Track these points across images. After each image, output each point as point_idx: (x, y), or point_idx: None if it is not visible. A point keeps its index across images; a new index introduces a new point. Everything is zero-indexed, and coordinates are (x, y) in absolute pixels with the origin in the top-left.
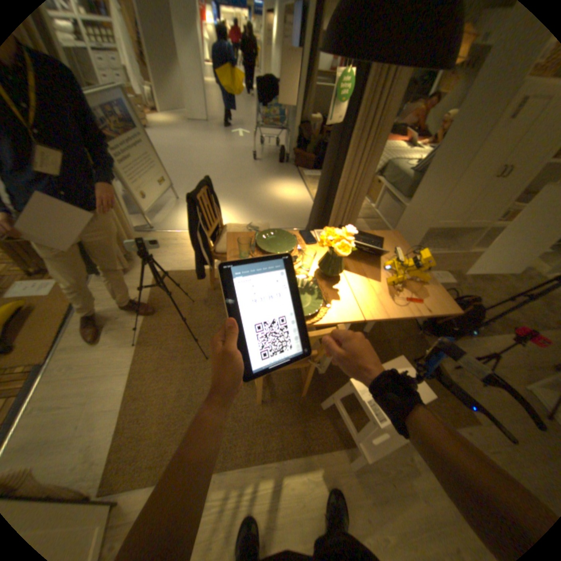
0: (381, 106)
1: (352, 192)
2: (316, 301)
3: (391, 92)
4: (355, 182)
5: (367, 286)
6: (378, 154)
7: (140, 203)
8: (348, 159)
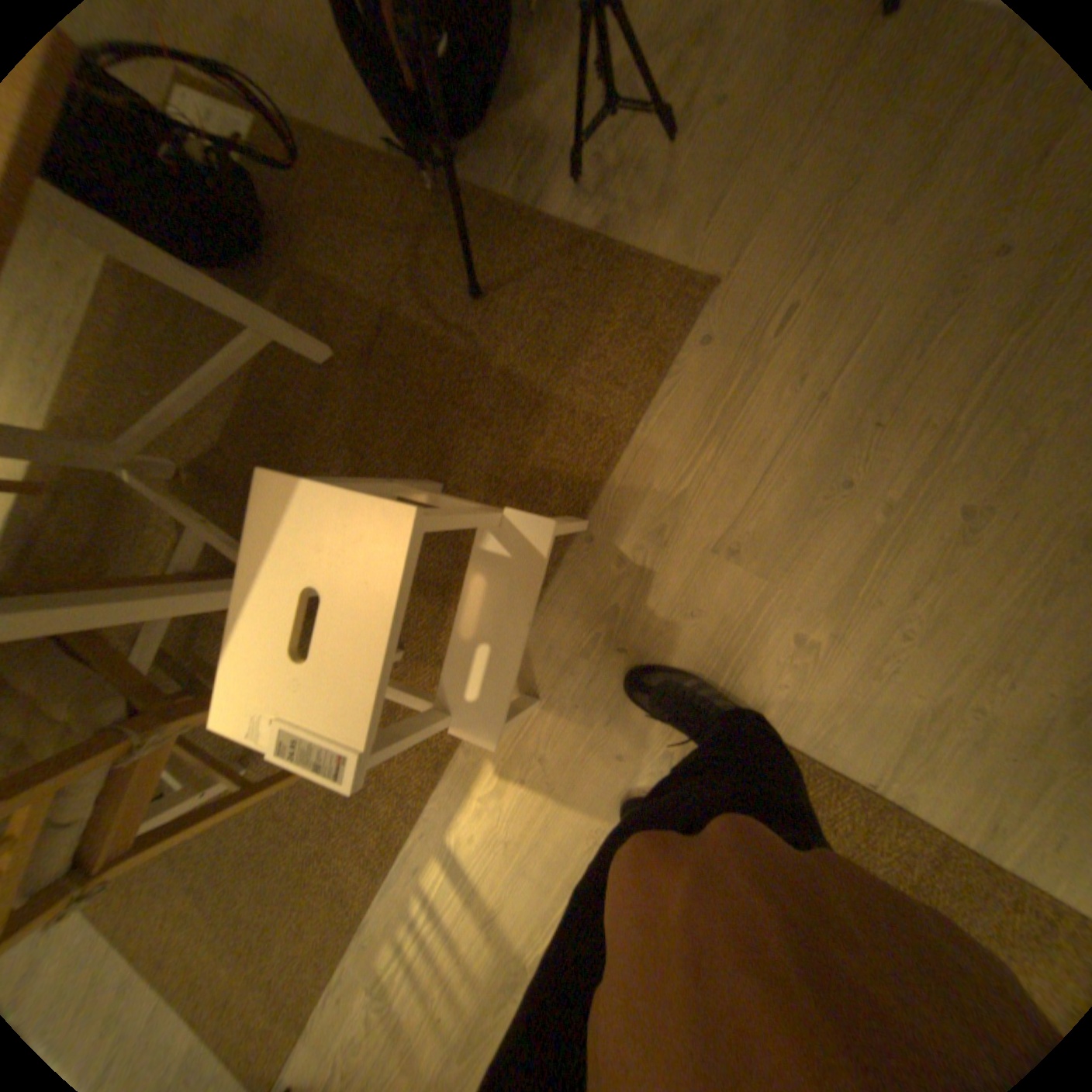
0: None
1: None
2: None
3: None
4: None
5: None
6: None
7: None
8: None
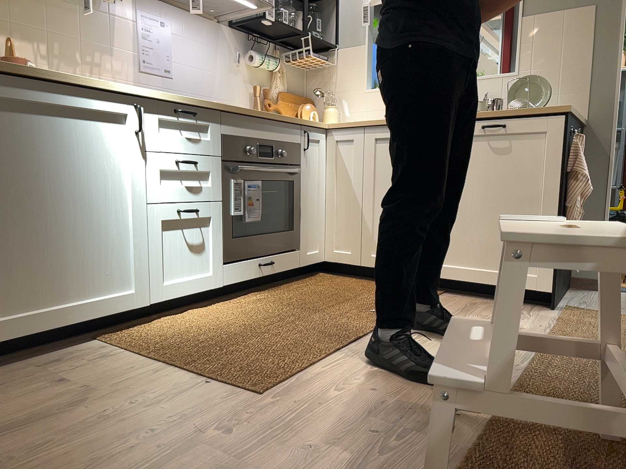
0: None
1: None
2: None
3: None
4: None
5: None
6: None
7: None
8: None
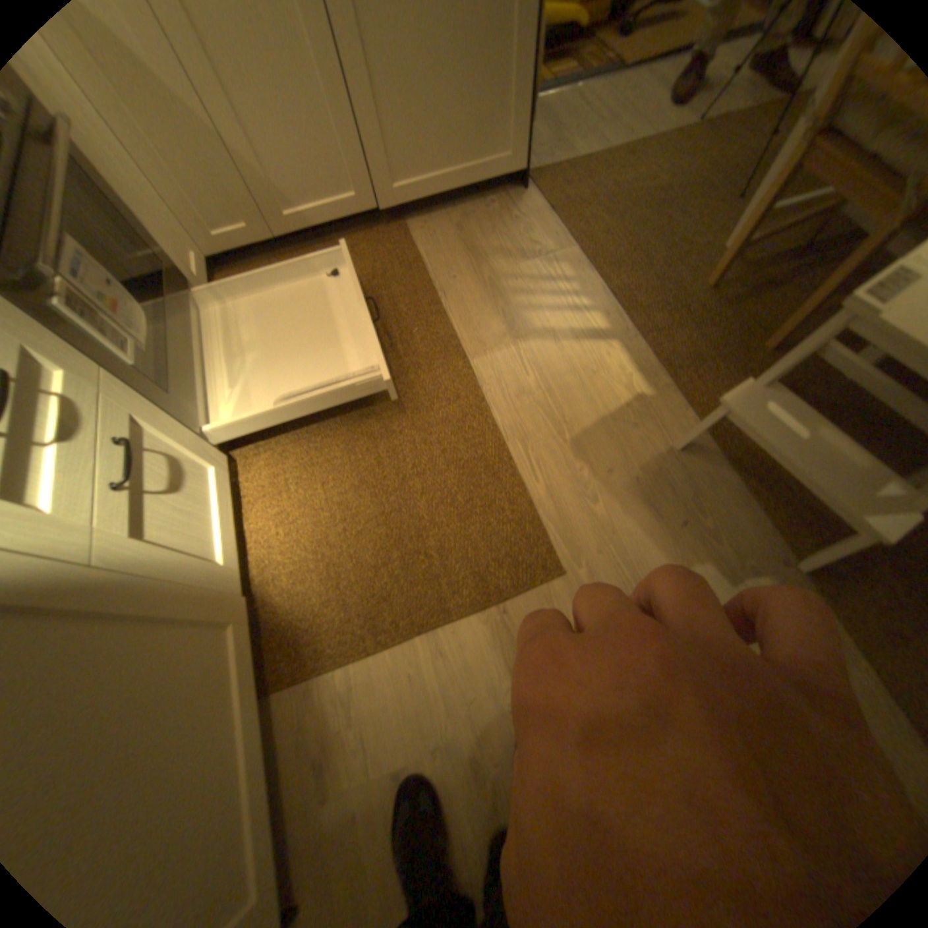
0: None
1: None
2: None
3: None
4: None
5: None
6: None
7: None
8: None
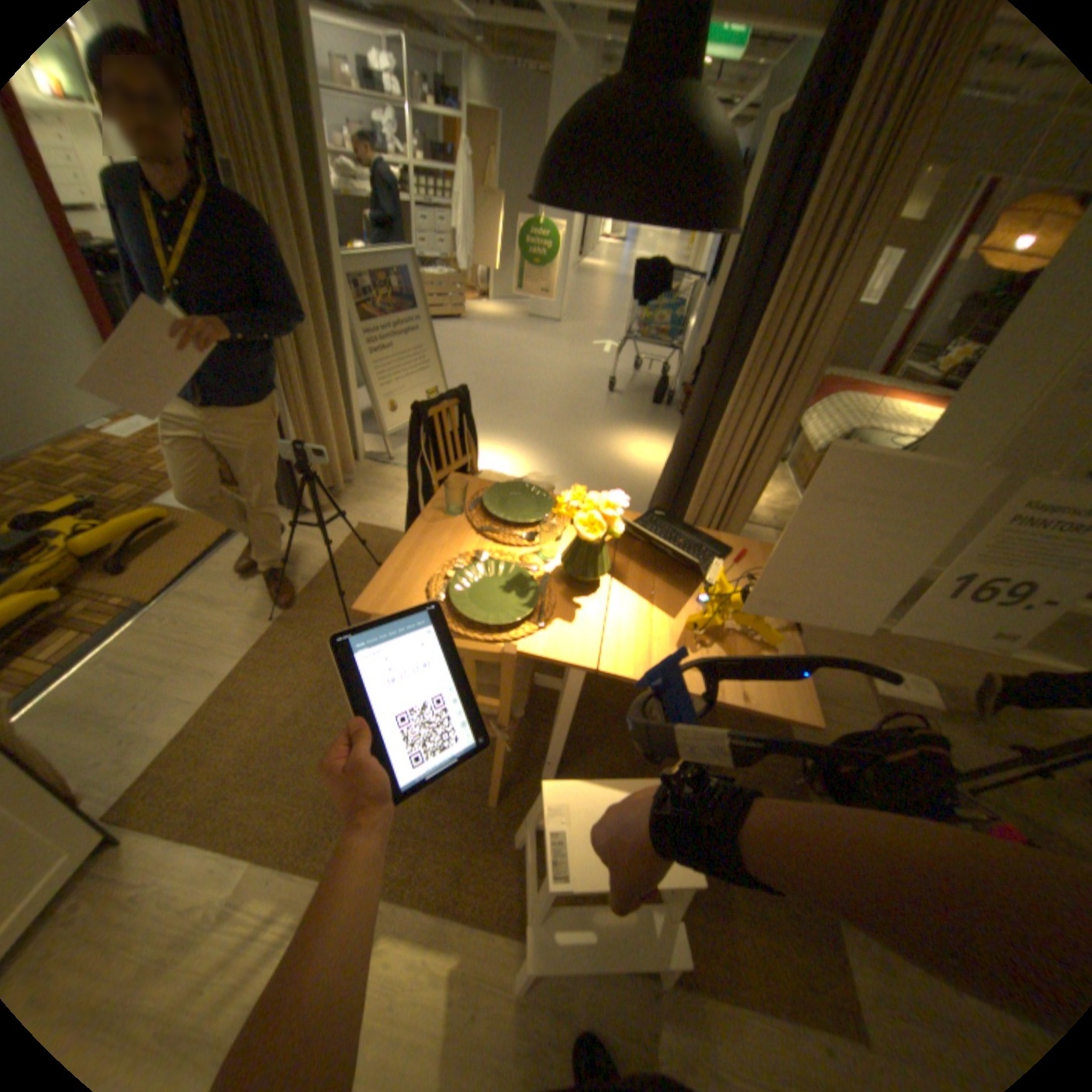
0: (810, 318)
1: (736, 465)
2: (523, 608)
3: (827, 295)
4: (744, 448)
5: (638, 615)
6: (797, 404)
7: (393, 420)
8: (732, 403)
